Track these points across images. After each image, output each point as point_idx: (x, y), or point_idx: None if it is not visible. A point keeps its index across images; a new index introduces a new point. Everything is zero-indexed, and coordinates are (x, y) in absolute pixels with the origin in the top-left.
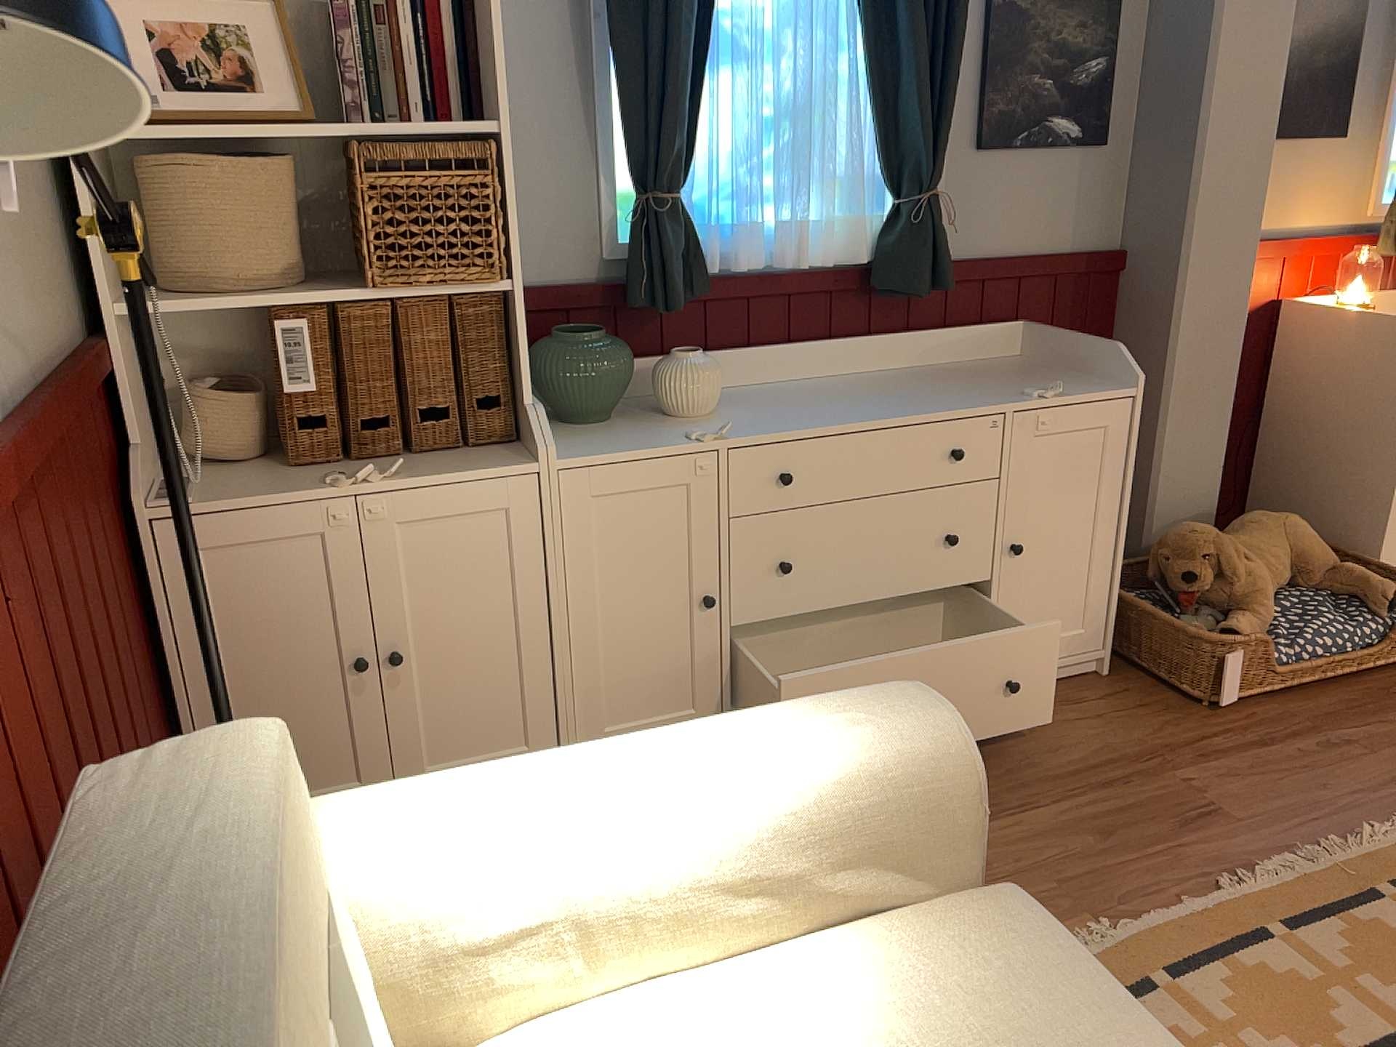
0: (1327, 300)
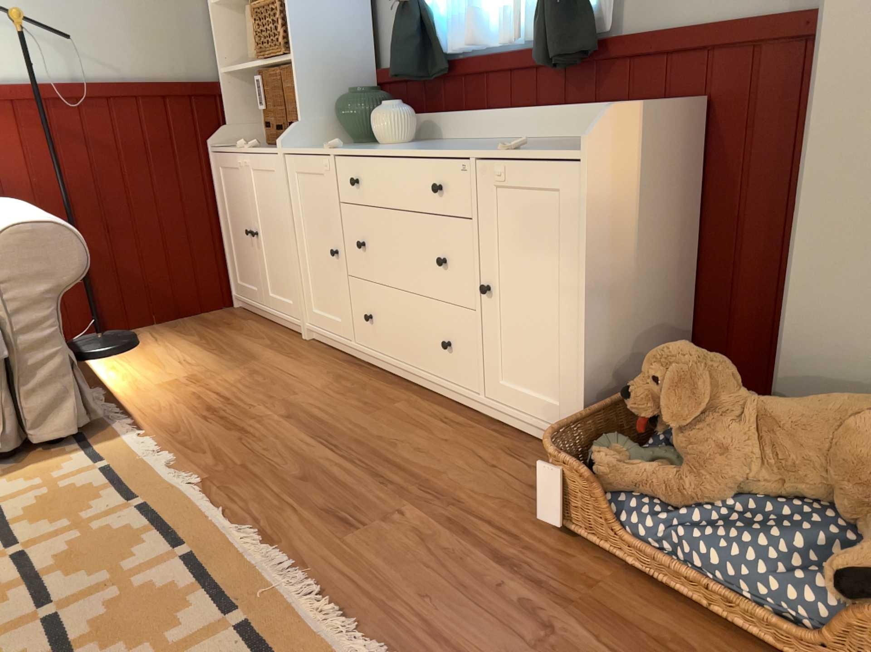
0: None
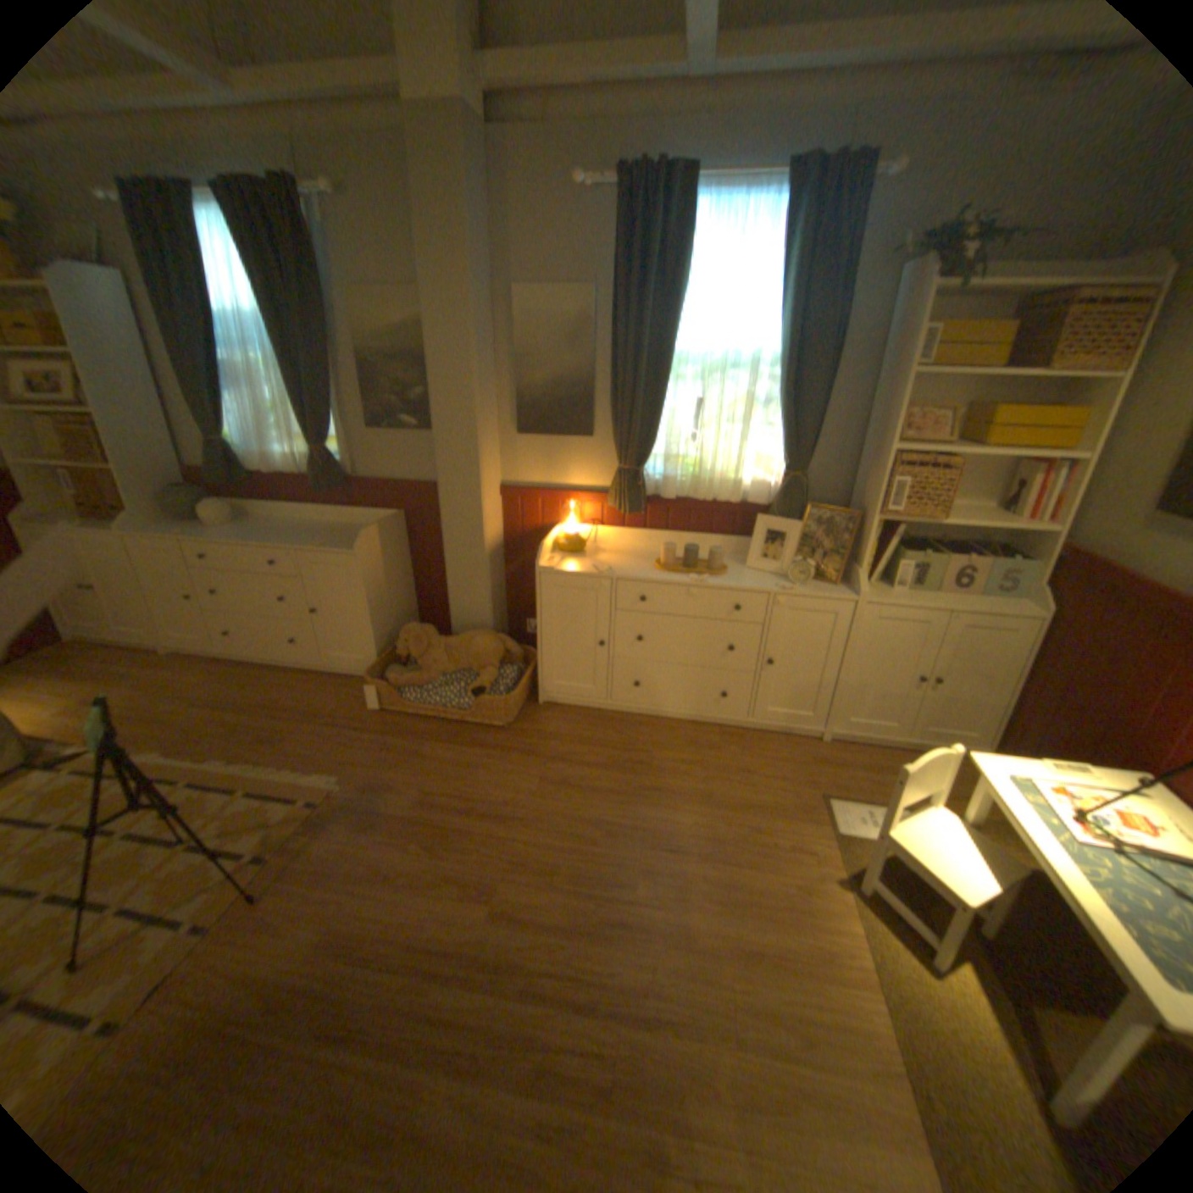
0: (582, 528)
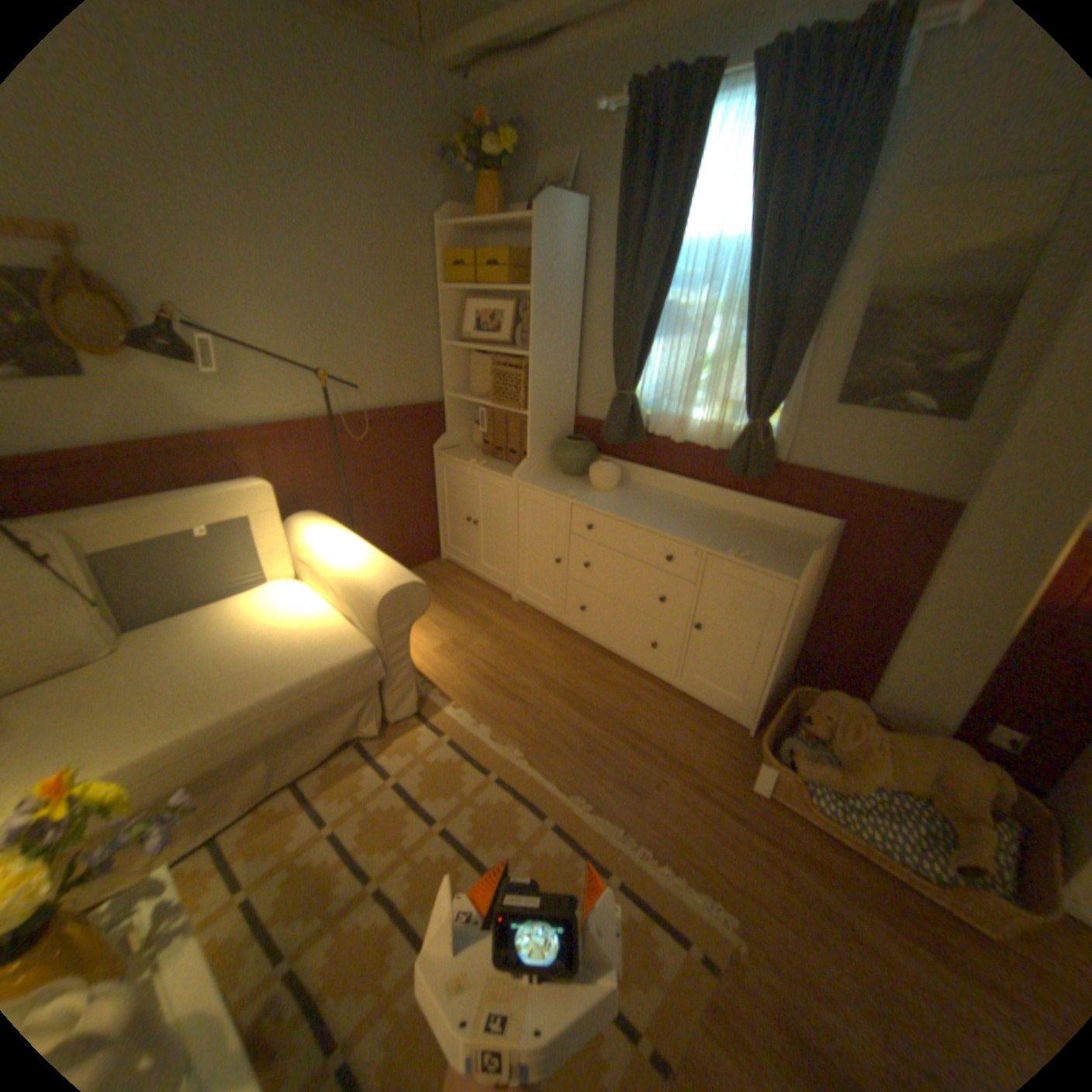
0: None
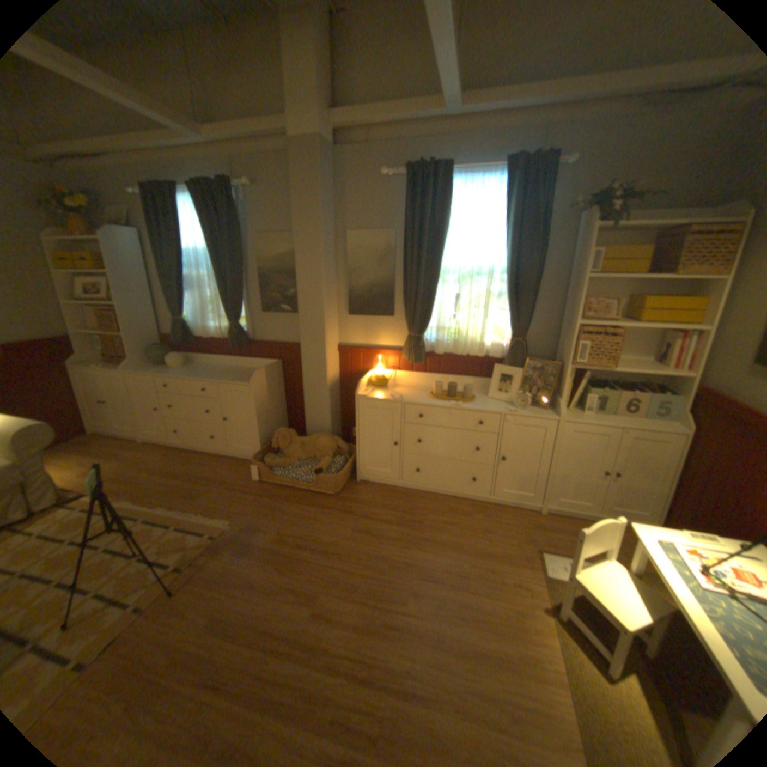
0: (386, 371)
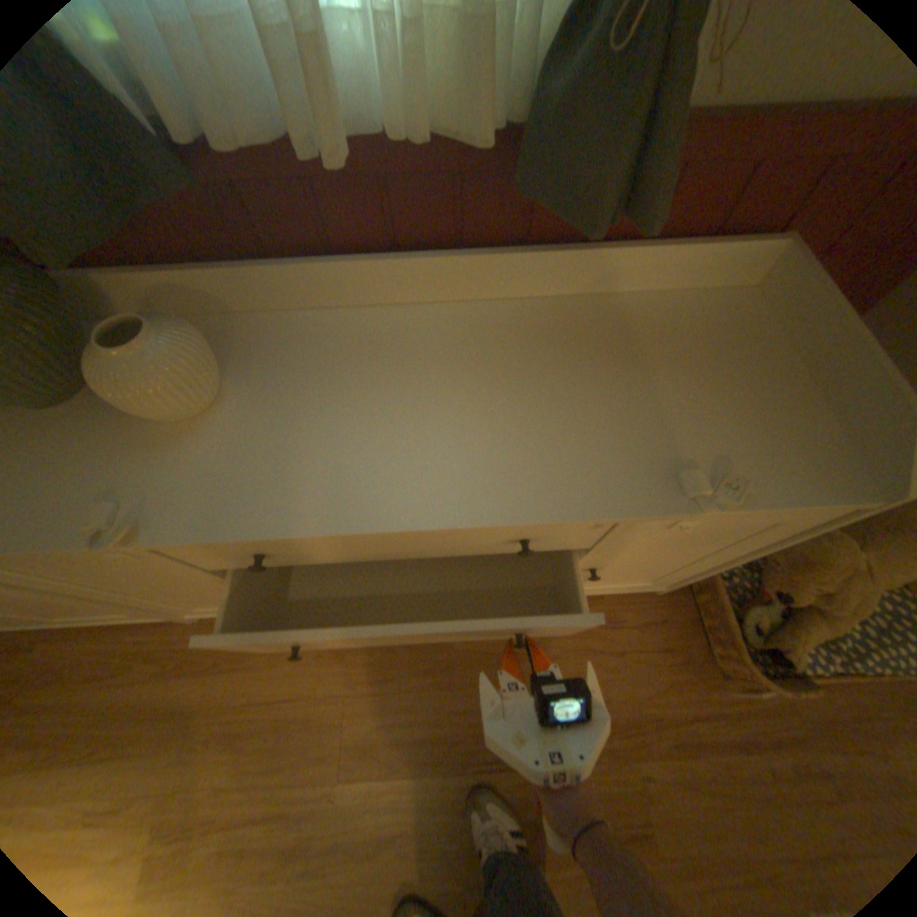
0: None
